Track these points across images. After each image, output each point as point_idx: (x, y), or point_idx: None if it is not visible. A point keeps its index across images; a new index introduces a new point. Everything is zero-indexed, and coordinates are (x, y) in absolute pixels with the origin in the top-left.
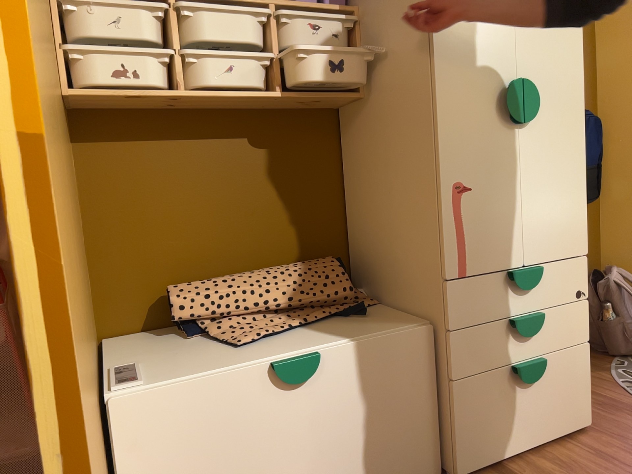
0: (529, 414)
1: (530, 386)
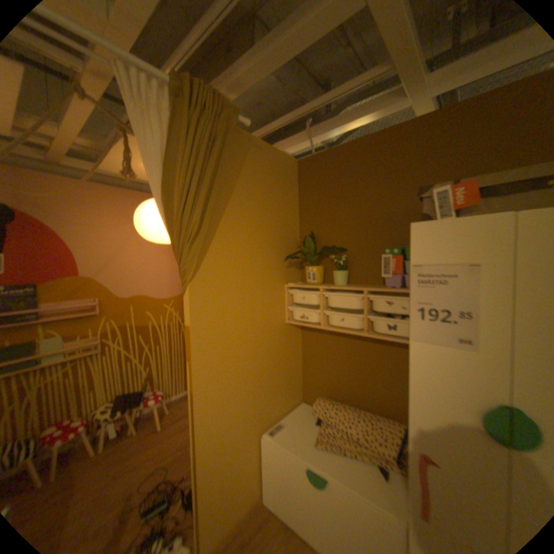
0: None
1: None
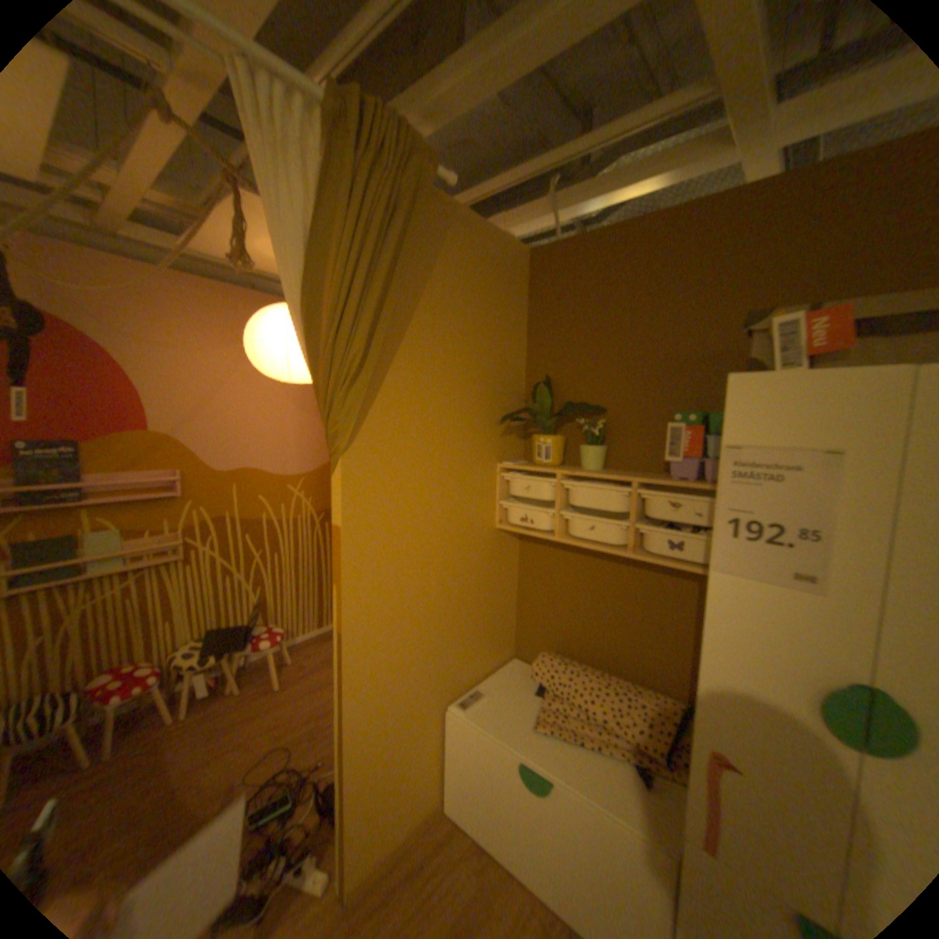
0: None
1: None
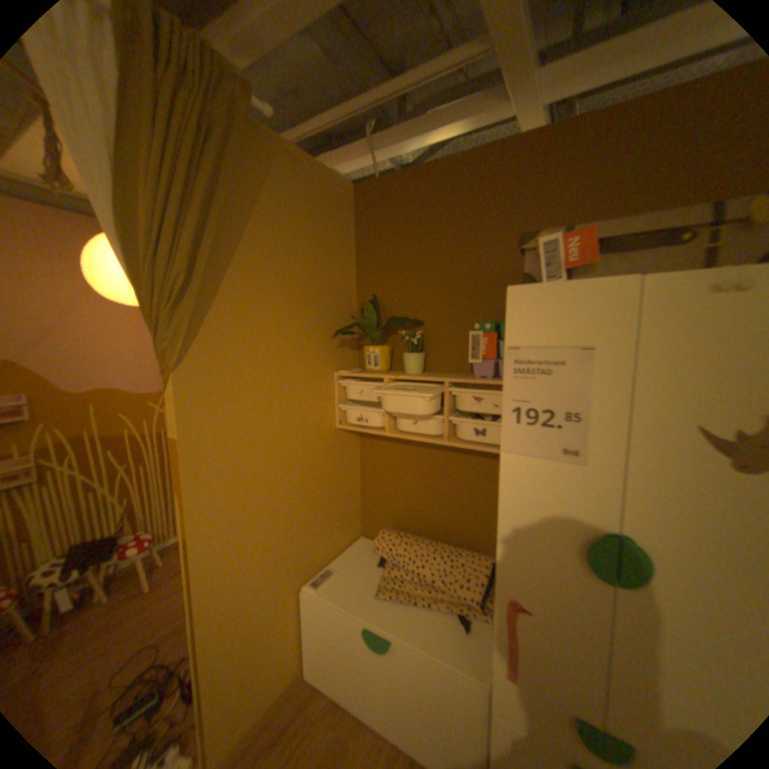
0: None
1: None
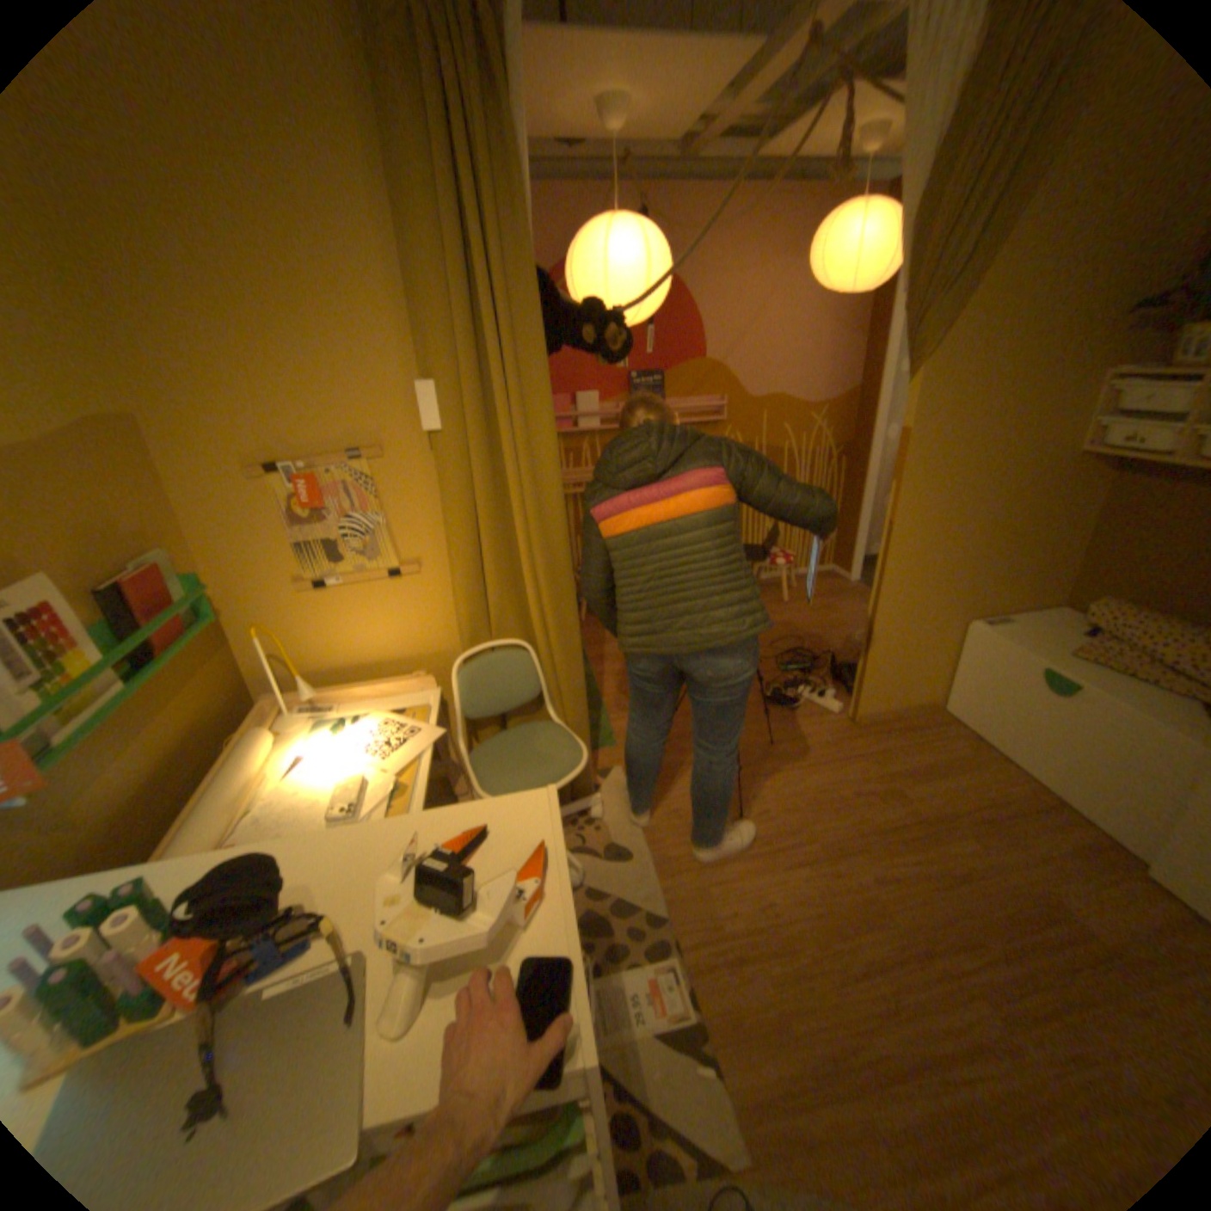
0: None
1: None
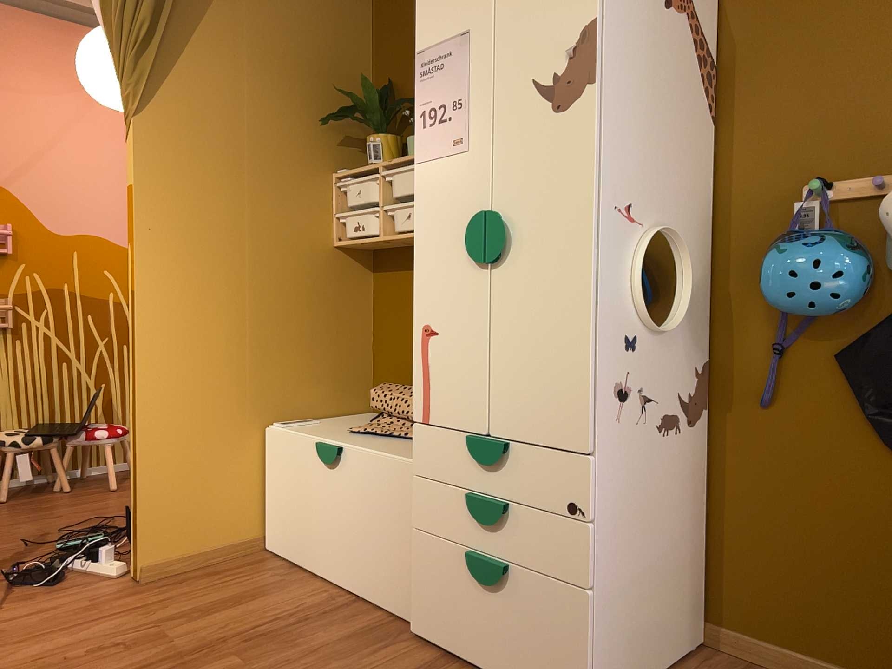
0: (488, 627)
1: (485, 590)
